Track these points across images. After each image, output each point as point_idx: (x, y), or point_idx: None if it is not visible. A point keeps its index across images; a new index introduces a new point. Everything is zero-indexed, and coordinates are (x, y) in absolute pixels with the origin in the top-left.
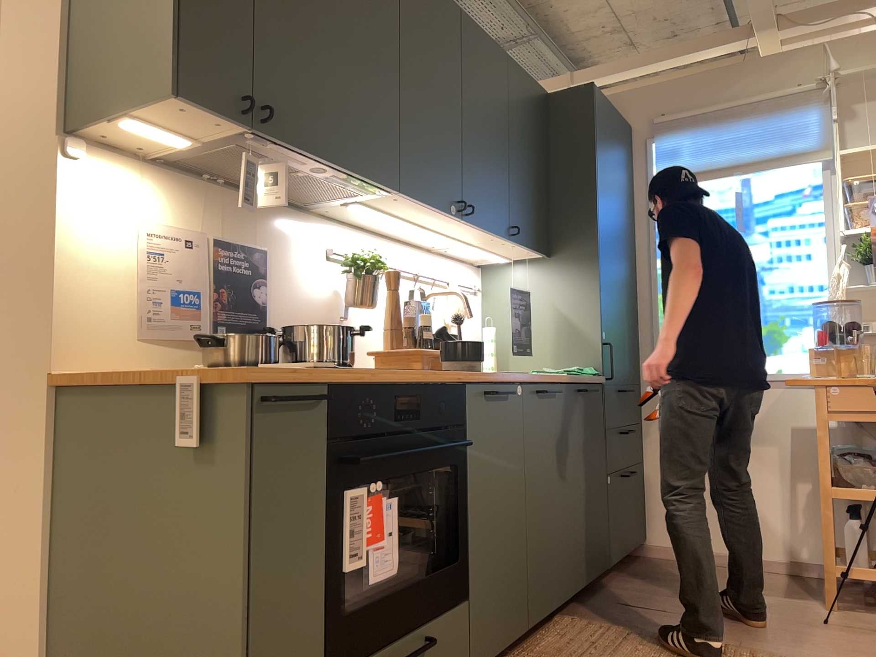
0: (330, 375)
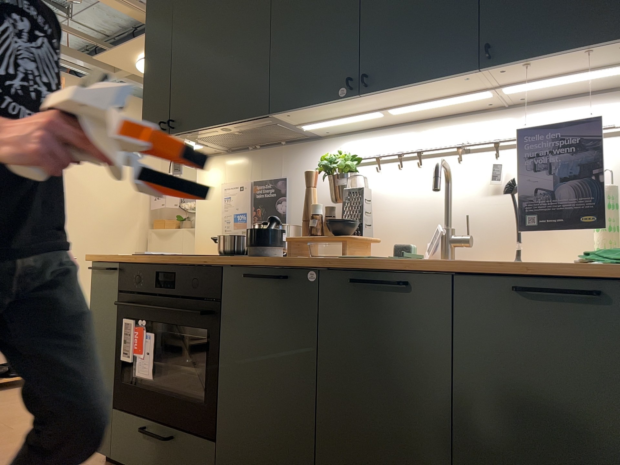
0: (115, 258)
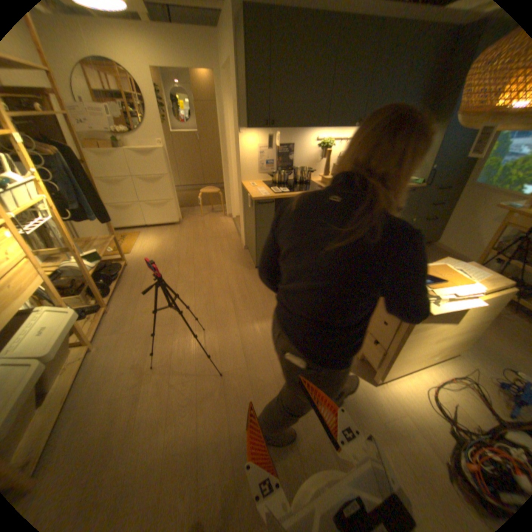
0: (274, 198)
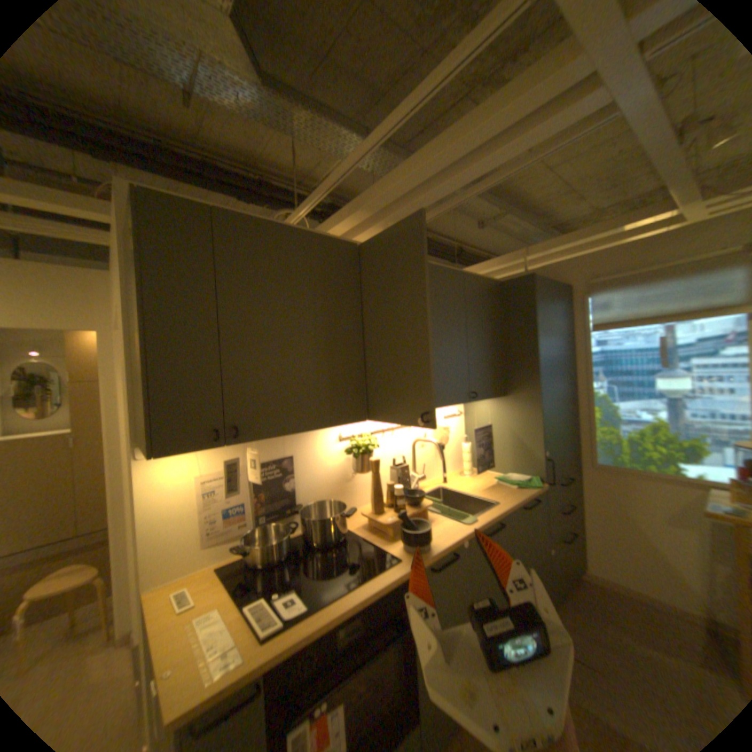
0: (263, 667)
